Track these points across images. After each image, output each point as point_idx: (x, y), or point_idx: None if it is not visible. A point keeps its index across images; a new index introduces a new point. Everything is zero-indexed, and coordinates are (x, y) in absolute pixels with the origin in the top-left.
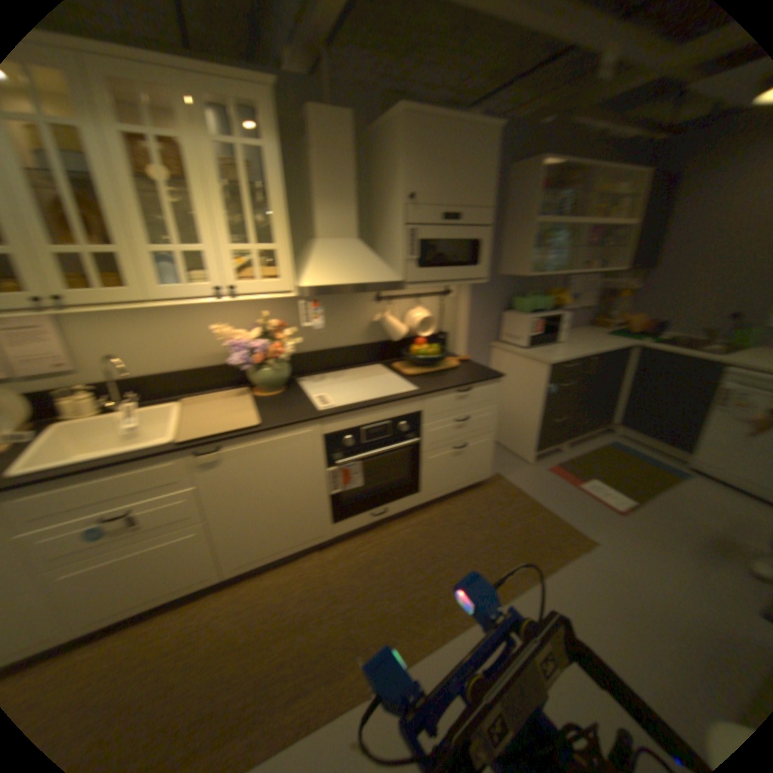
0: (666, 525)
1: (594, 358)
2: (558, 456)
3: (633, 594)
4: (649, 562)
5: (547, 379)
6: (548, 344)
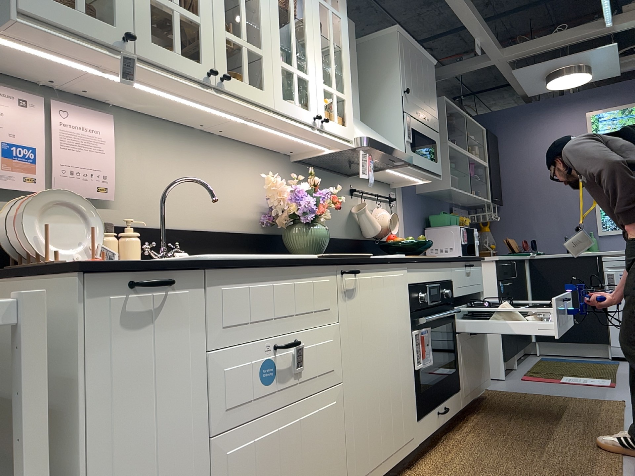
0: None
1: (512, 262)
2: (513, 371)
3: None
4: None
5: (494, 276)
6: None
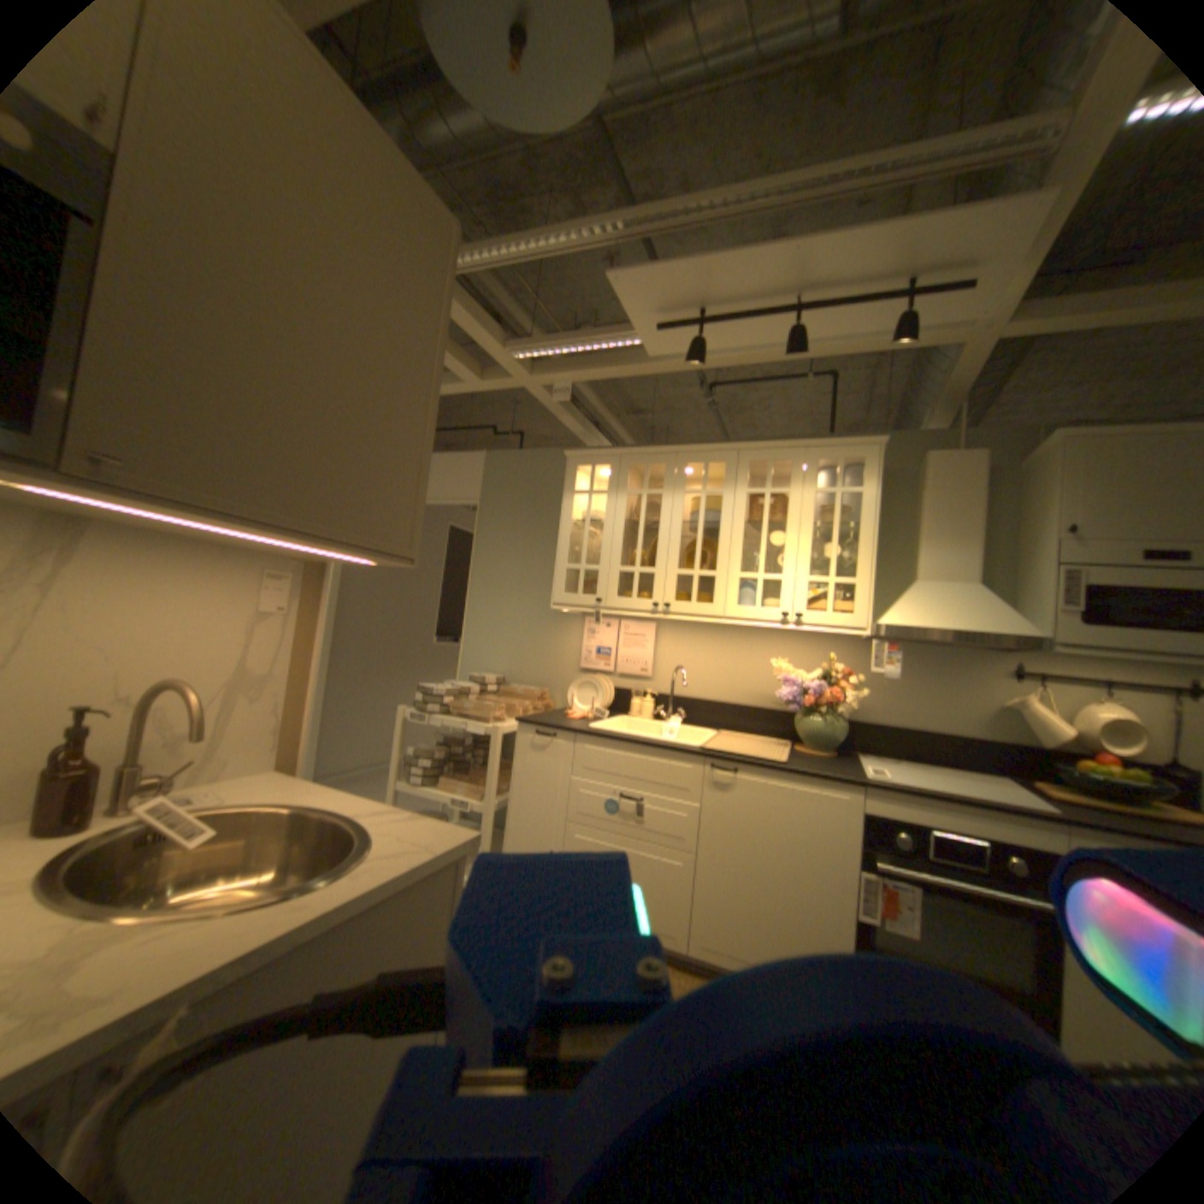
0: None
1: None
2: None
3: None
4: None
5: None
6: None
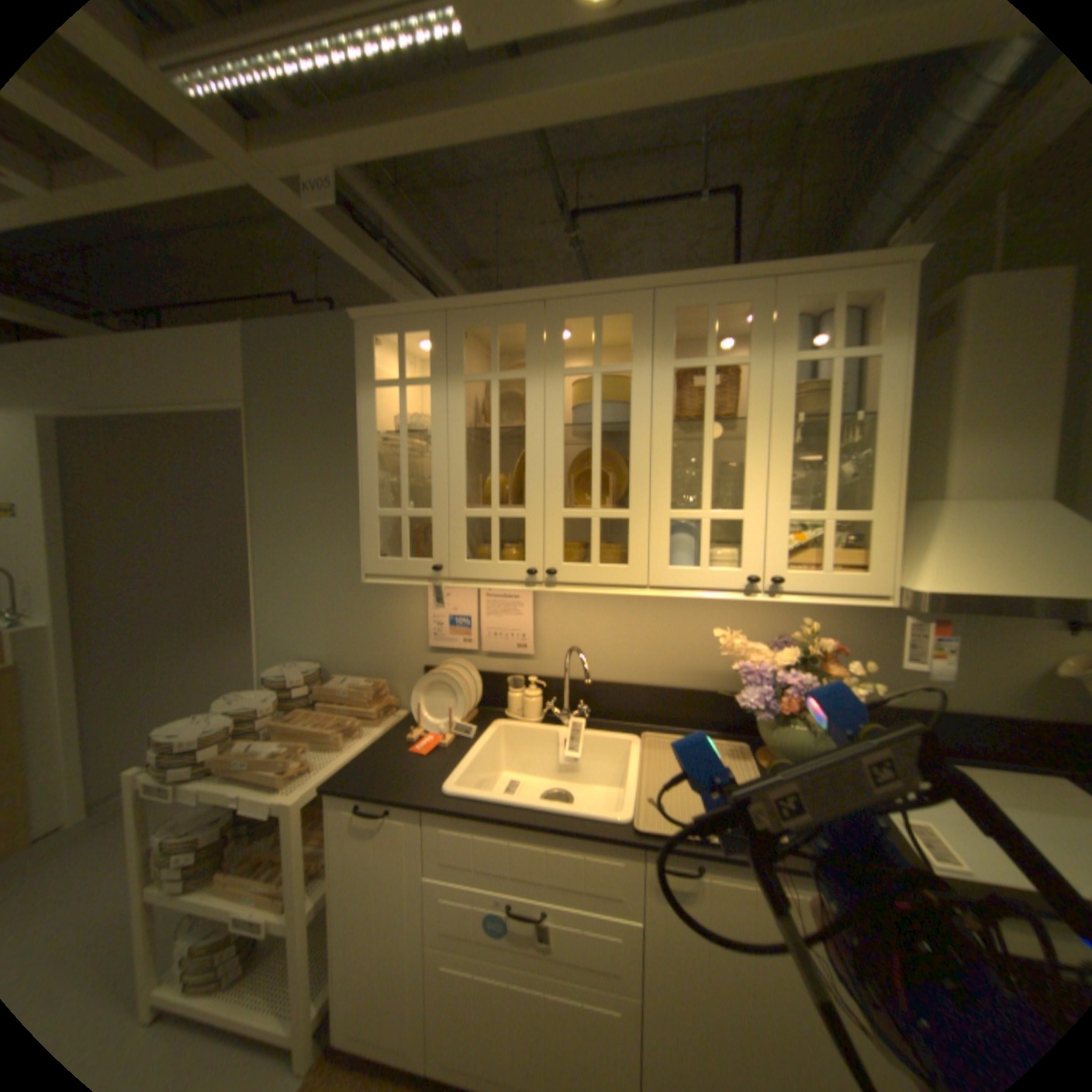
0: None
1: None
2: None
3: None
4: None
5: None
6: None
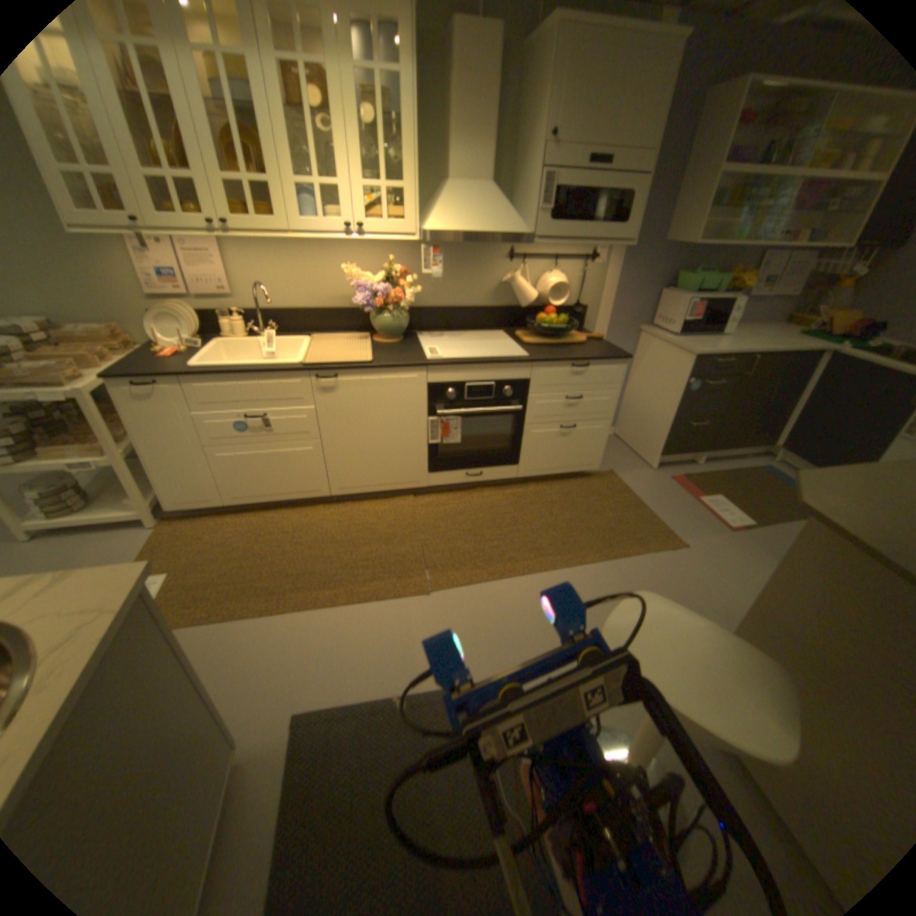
0: (779, 547)
1: (758, 356)
2: (690, 467)
3: (701, 588)
4: (737, 570)
5: (689, 372)
6: (709, 335)
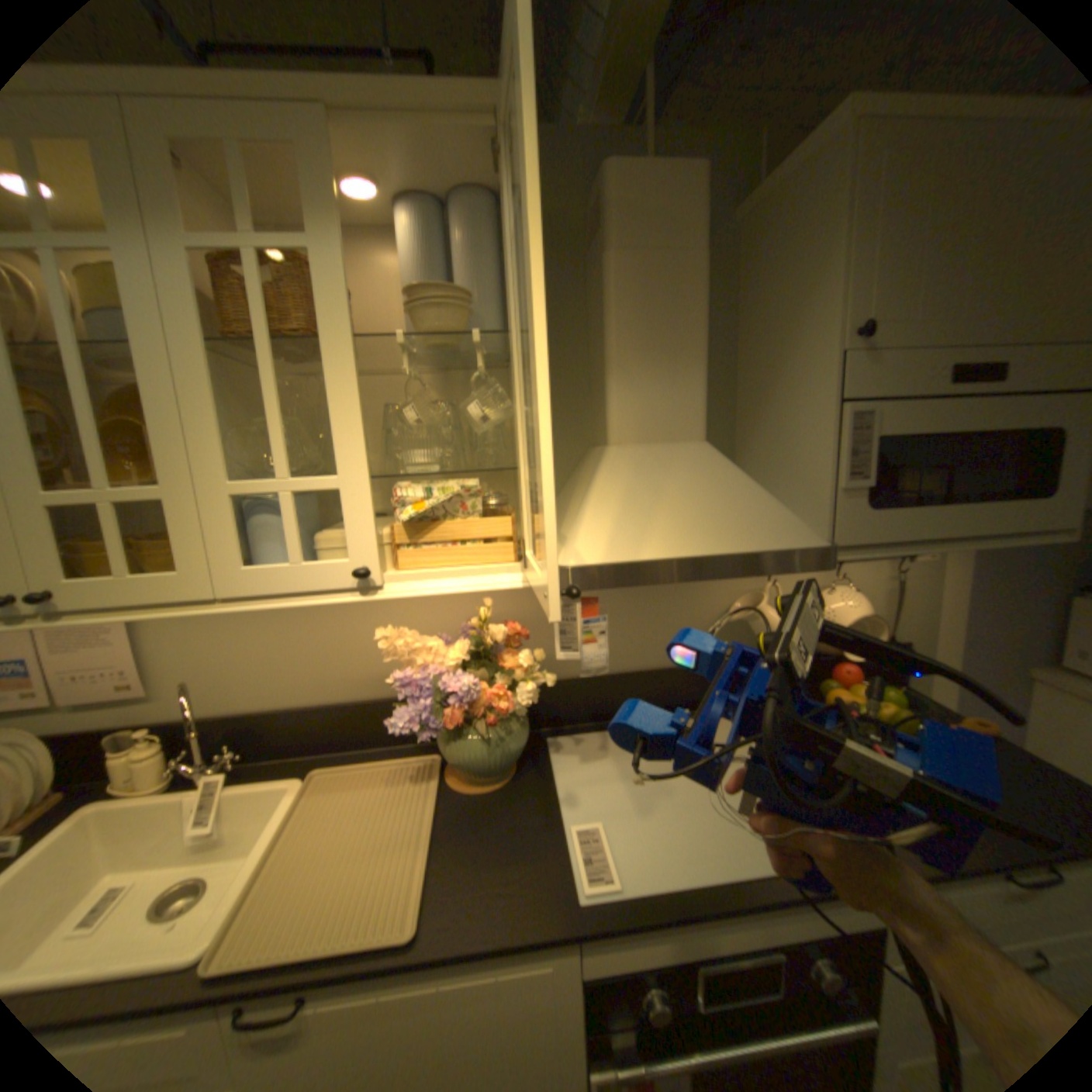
0: None
1: None
2: None
3: None
4: None
5: None
6: None
